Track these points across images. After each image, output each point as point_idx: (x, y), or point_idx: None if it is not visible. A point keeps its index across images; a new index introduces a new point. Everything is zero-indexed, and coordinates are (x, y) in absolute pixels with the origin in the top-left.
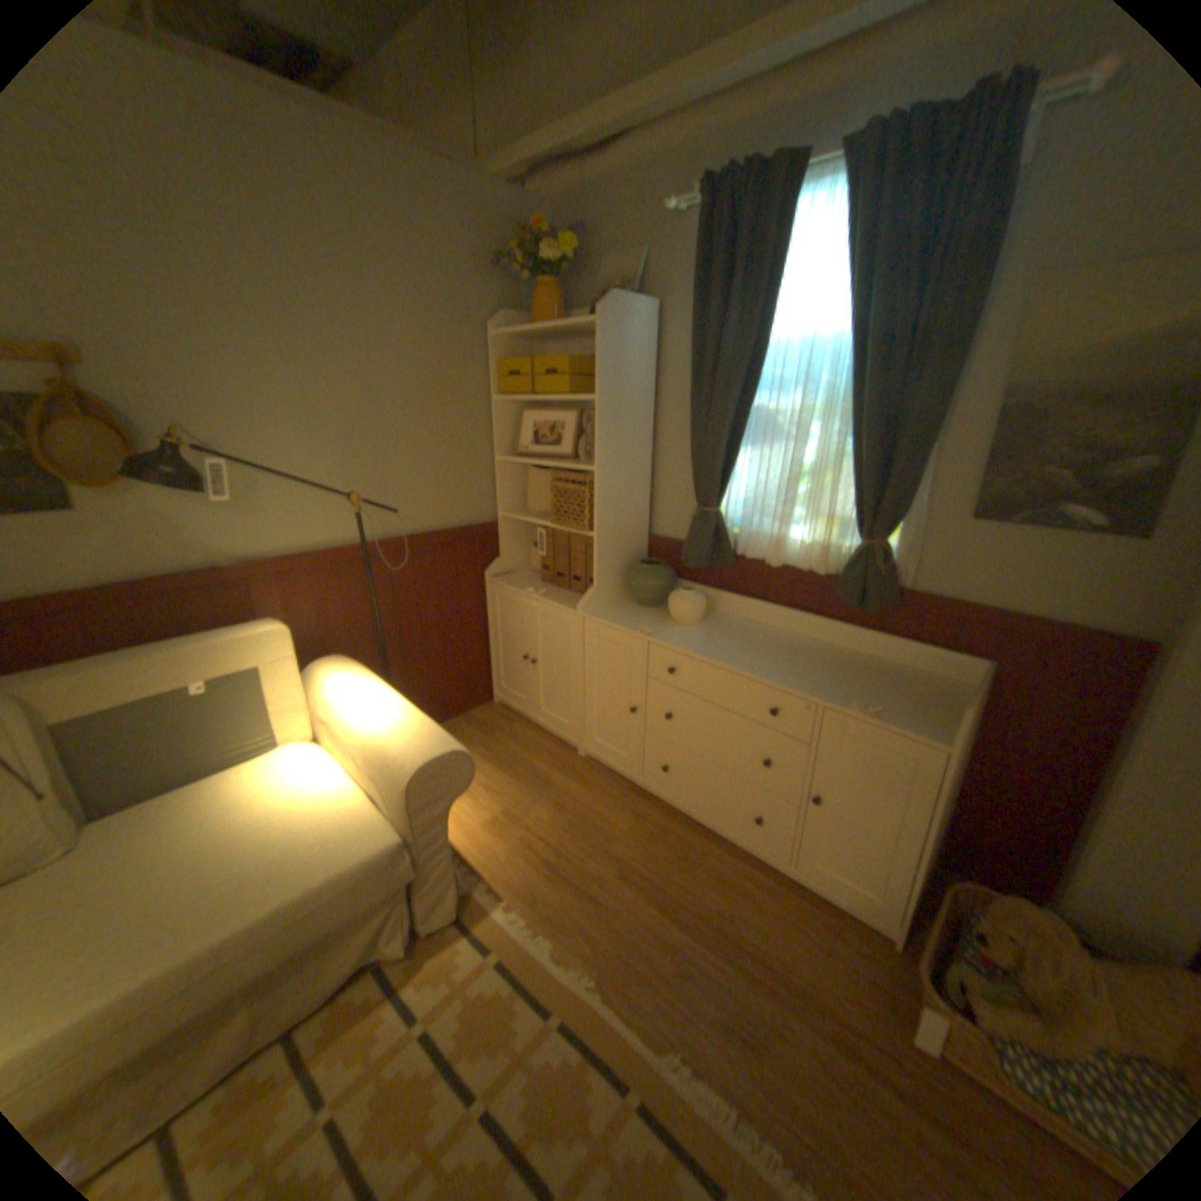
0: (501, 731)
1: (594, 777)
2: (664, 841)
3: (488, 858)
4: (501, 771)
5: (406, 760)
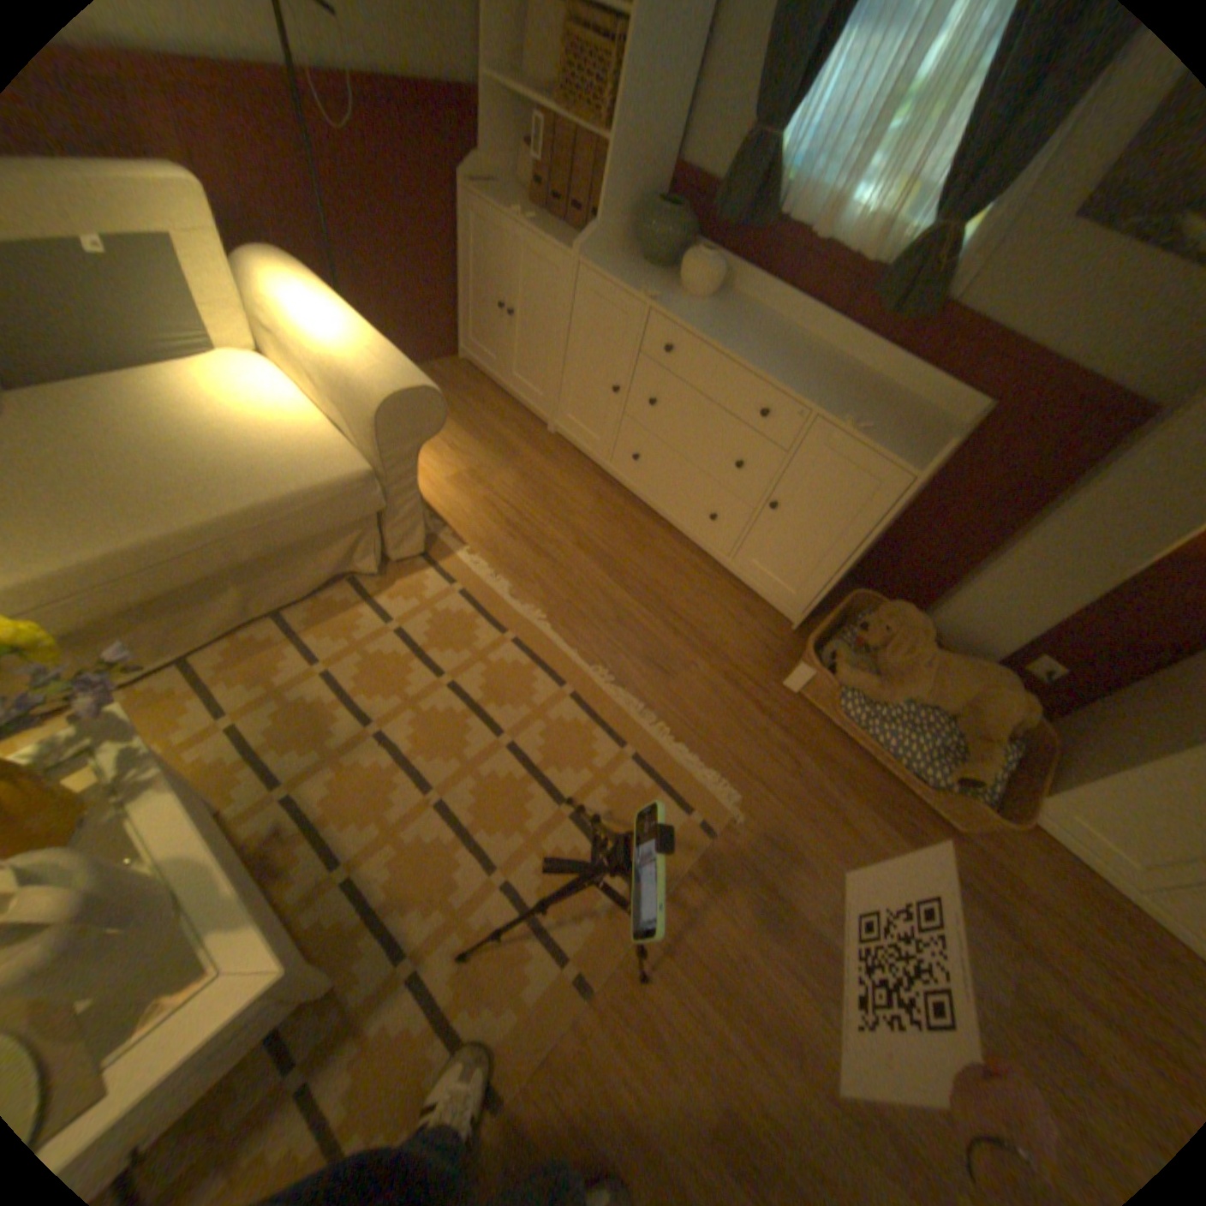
0: (466, 393)
1: (561, 457)
2: (620, 523)
3: (453, 510)
4: (466, 434)
5: (374, 388)
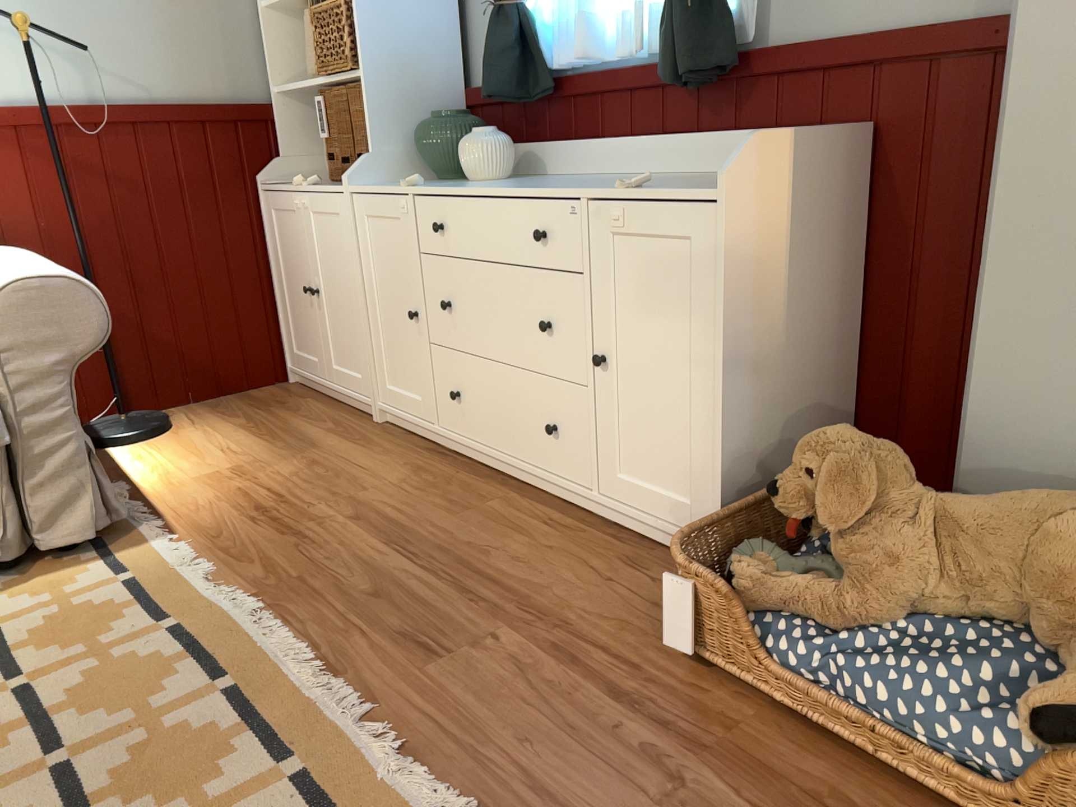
0: (281, 405)
1: (381, 439)
2: (440, 488)
3: (184, 502)
4: (256, 436)
5: (2, 283)
